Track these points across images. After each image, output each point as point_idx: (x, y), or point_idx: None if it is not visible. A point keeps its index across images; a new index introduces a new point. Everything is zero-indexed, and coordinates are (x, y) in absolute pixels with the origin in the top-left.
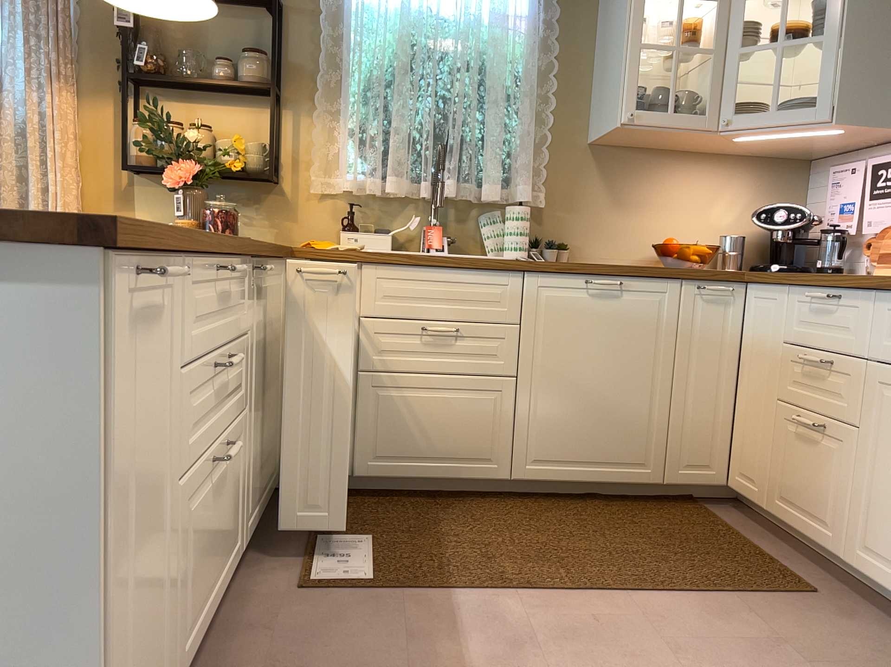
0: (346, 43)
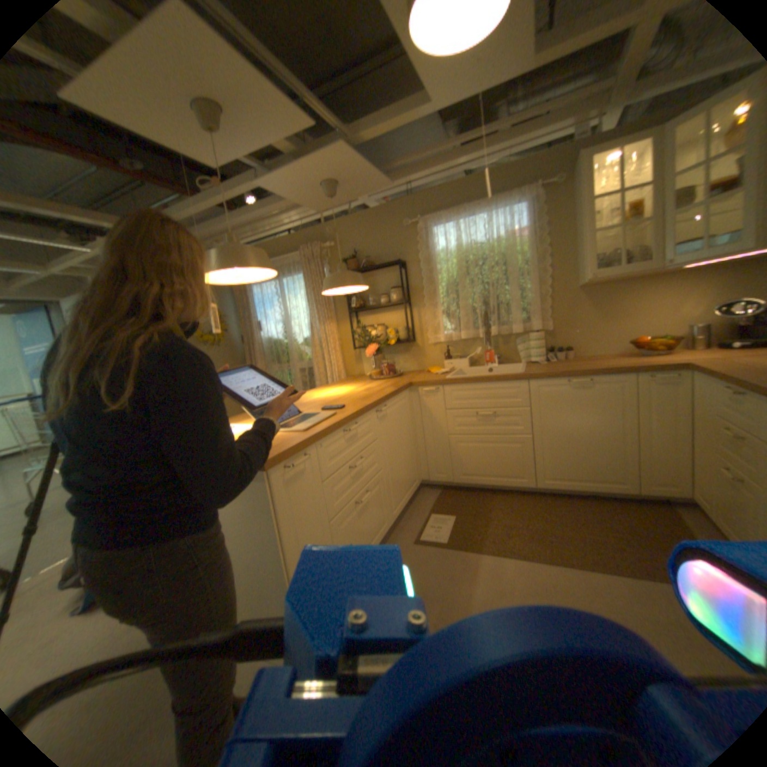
0: (435, 269)
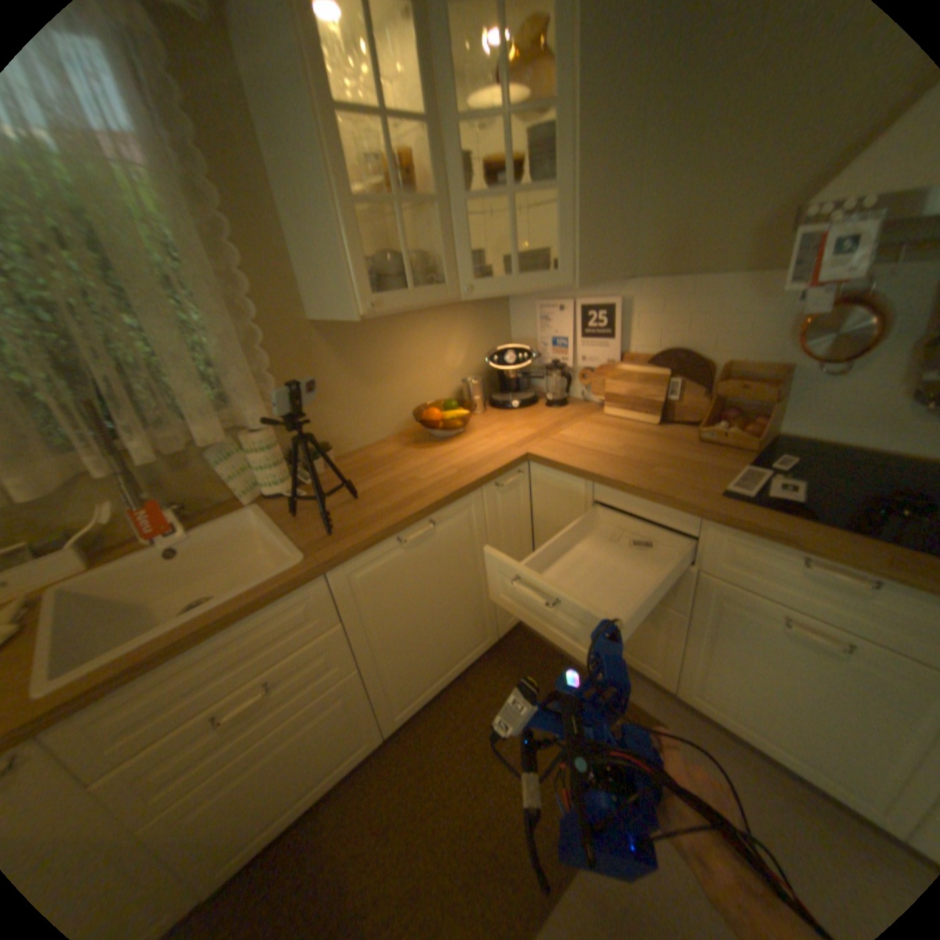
0: None
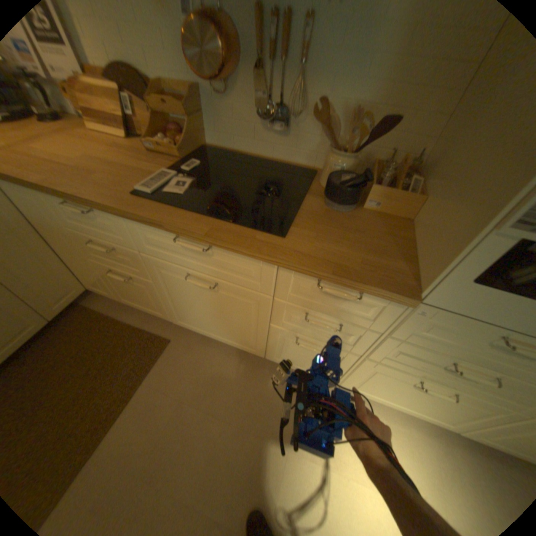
0: None
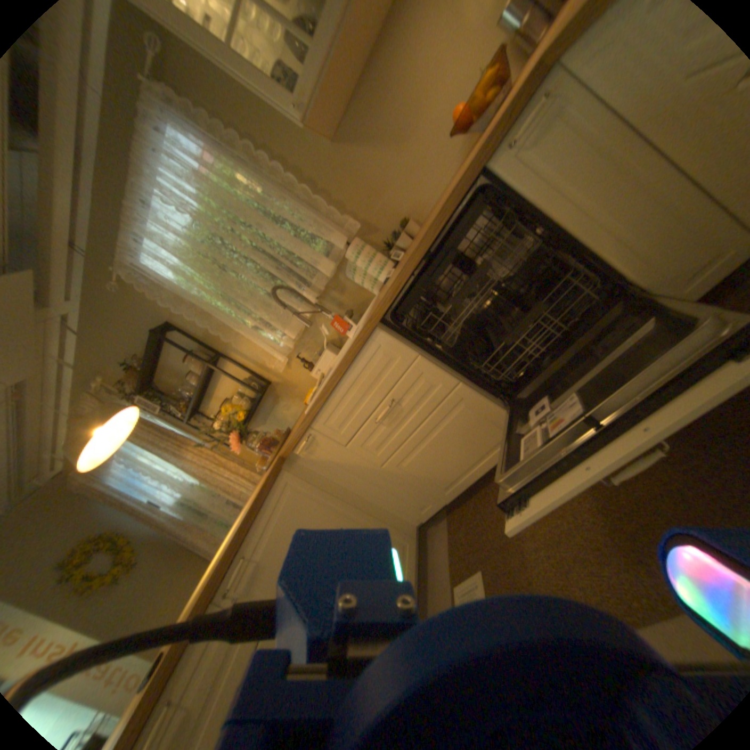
0: (192, 298)
